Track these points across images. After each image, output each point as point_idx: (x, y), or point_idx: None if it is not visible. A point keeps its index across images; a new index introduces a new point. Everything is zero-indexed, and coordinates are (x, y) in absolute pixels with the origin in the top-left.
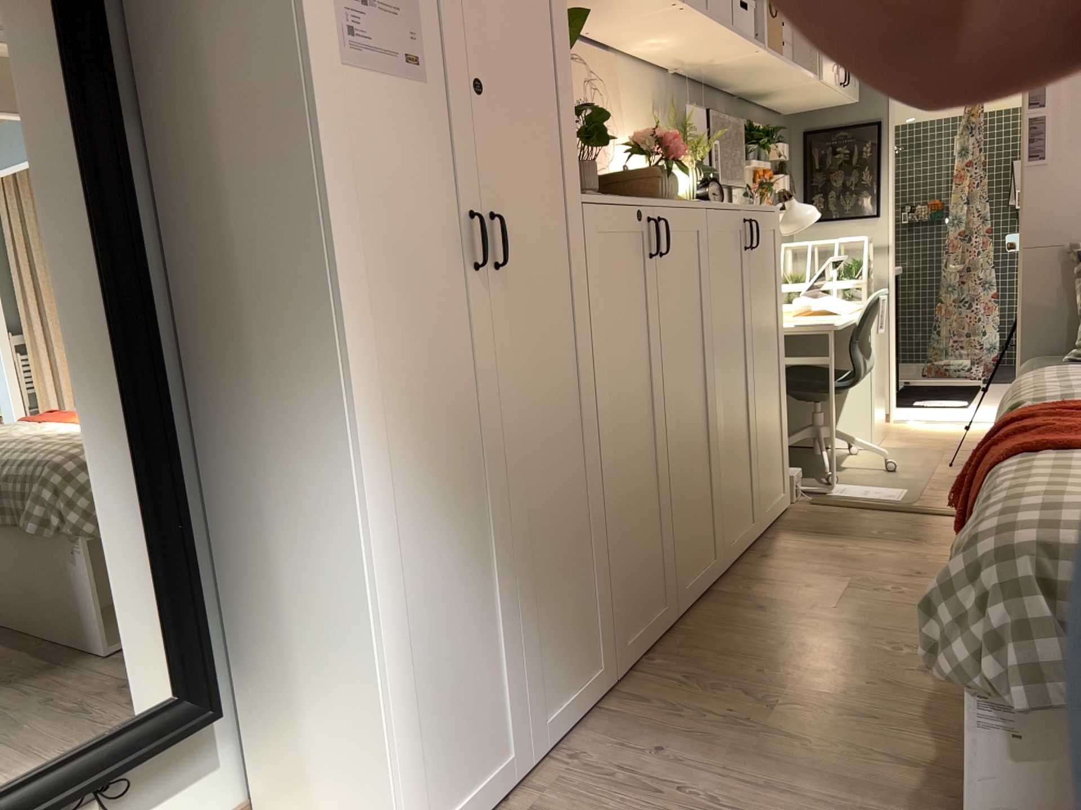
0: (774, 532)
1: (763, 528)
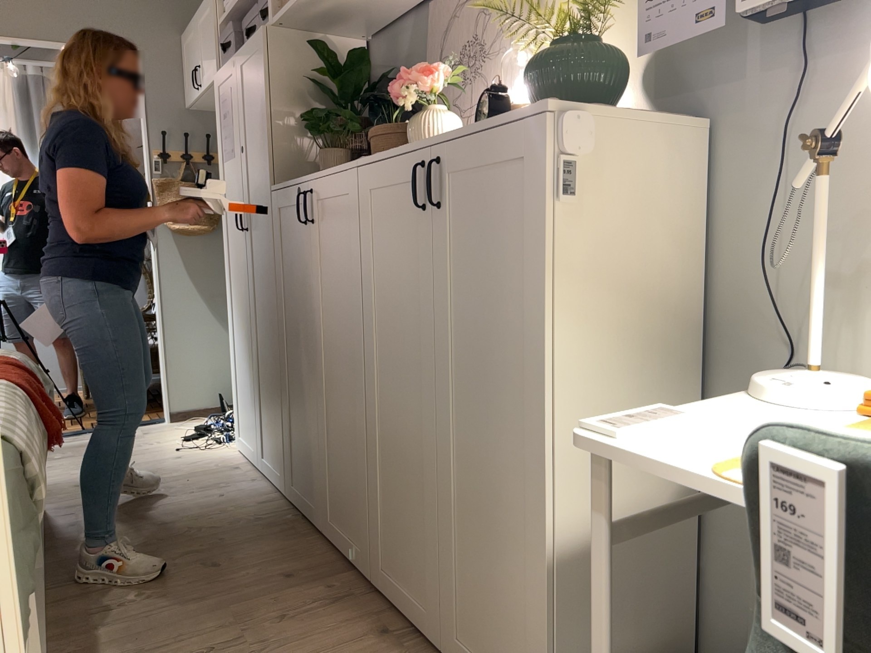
0: None
1: None
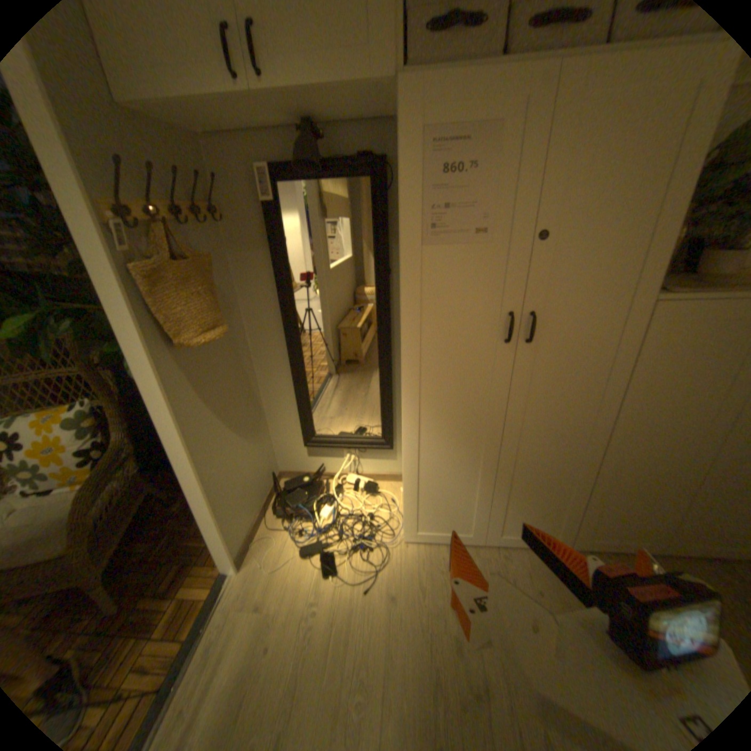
0: None
1: None
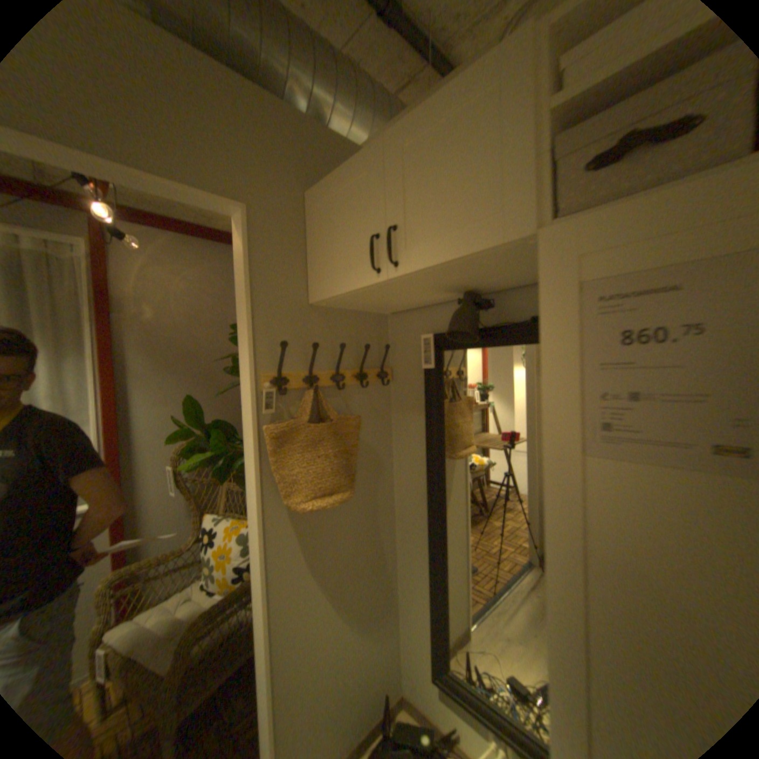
0: None
1: None
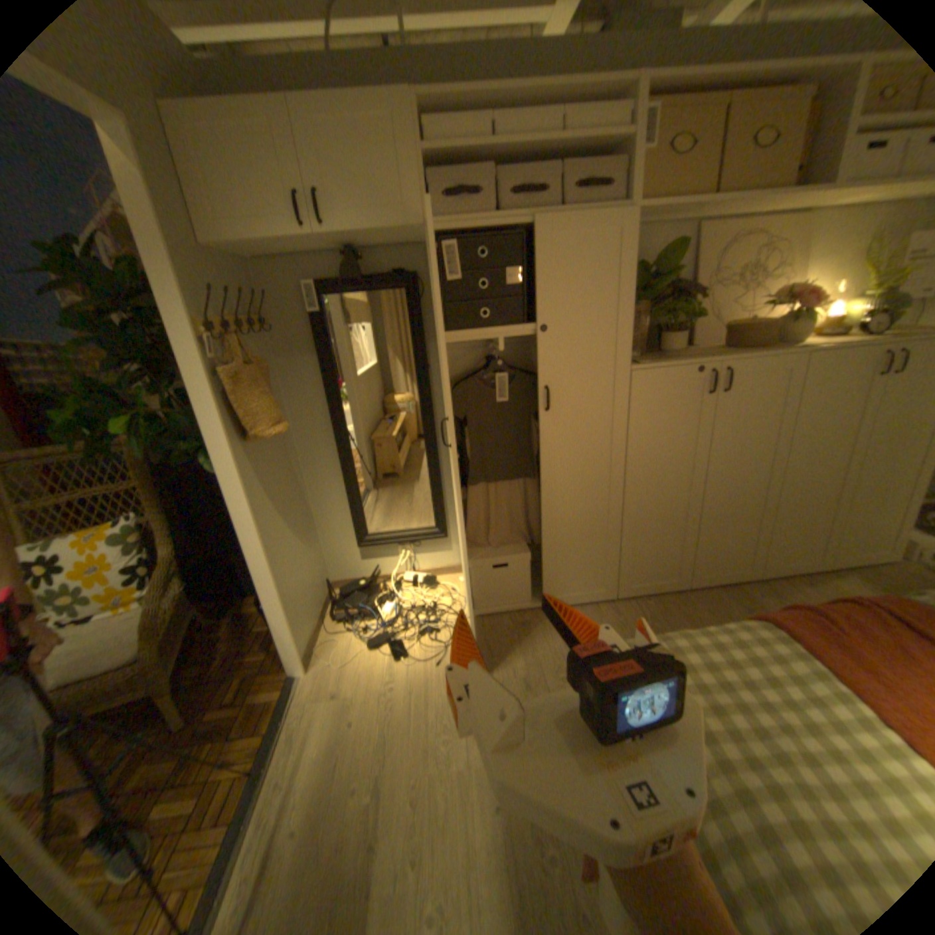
0: (851, 577)
1: (846, 571)
